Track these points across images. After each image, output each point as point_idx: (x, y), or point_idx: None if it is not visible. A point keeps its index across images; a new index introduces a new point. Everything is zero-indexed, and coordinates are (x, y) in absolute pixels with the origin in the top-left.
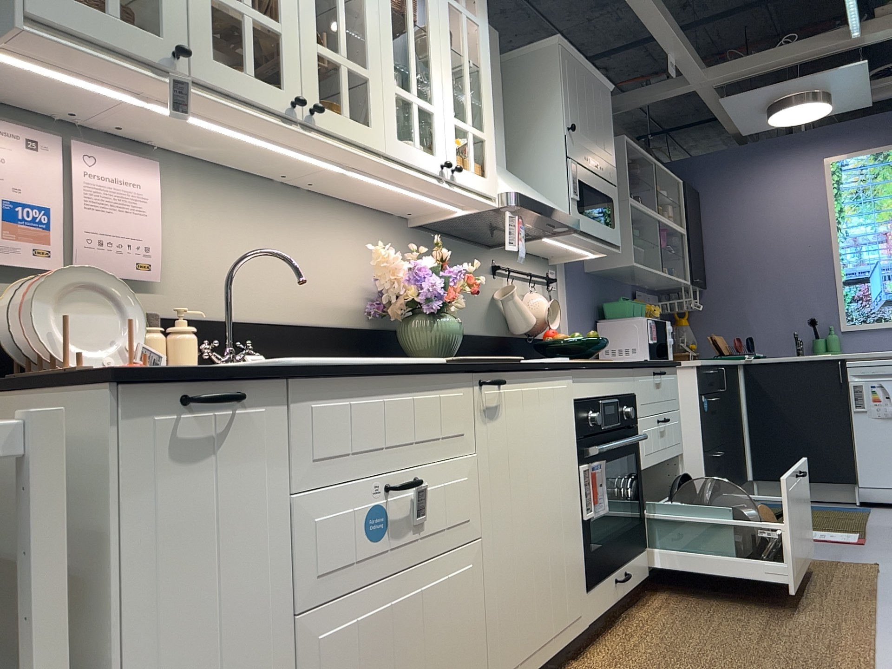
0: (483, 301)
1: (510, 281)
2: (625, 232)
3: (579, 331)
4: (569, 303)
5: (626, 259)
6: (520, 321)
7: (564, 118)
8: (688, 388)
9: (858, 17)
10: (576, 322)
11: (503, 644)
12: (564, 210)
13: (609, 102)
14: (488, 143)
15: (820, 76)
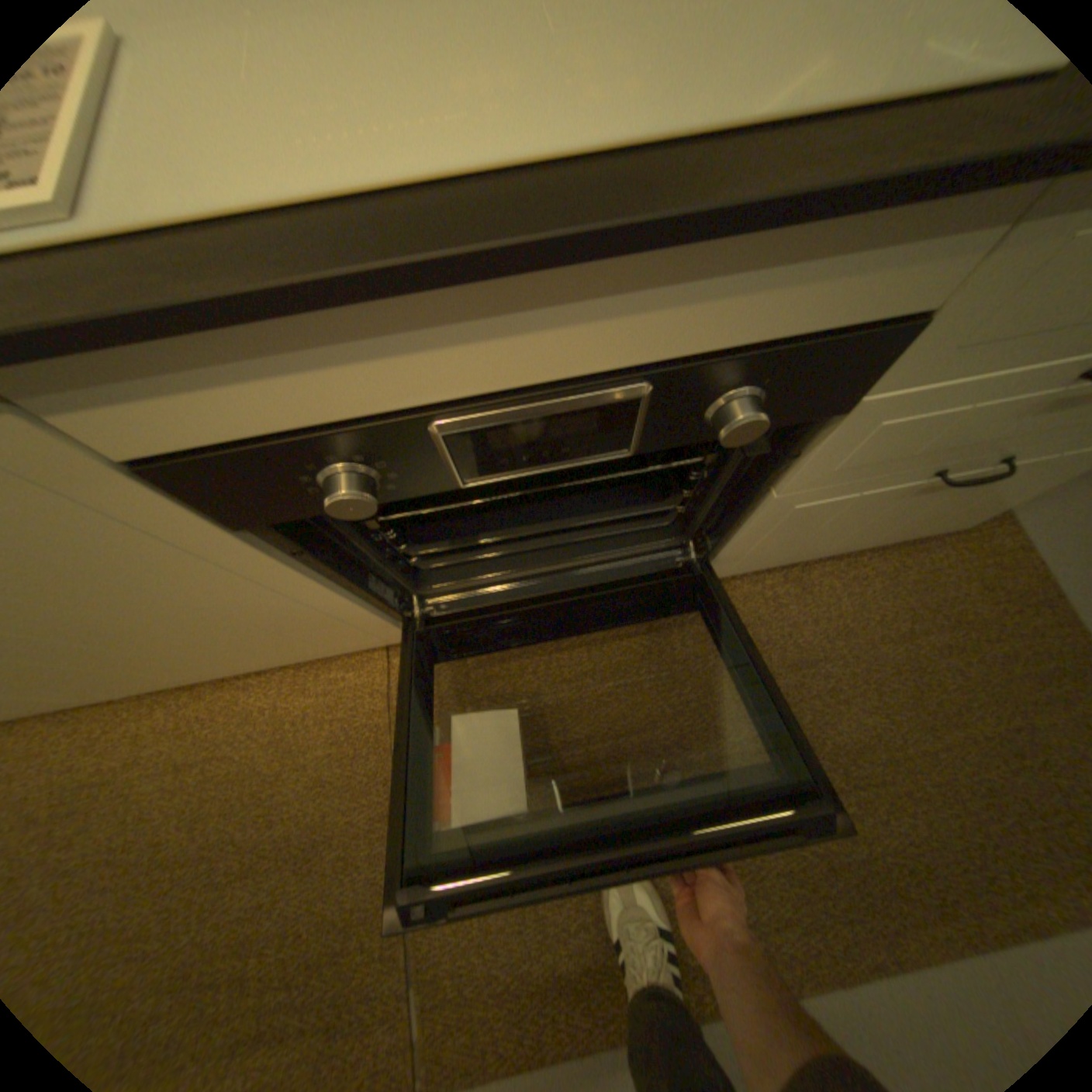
0: None
1: None
2: None
3: None
4: None
5: None
6: None
7: None
8: None
9: None
10: None
11: (110, 685)
12: None
13: None
14: None
15: None
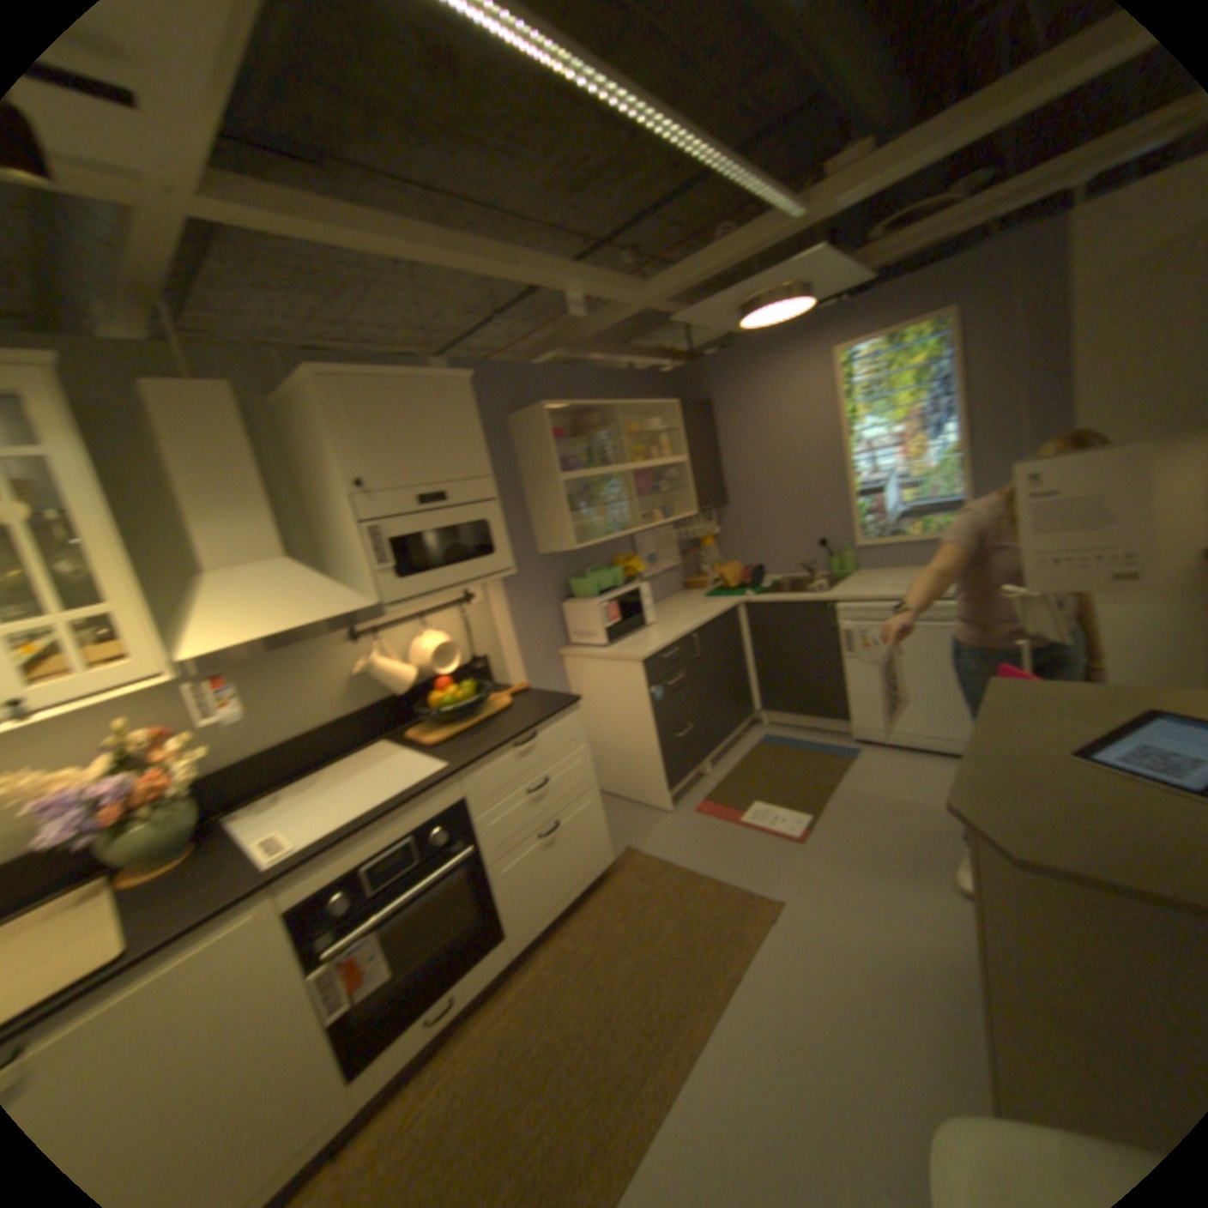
0: (336, 679)
1: (382, 638)
2: (564, 514)
3: (532, 625)
4: (510, 604)
5: (578, 536)
6: (395, 683)
7: (346, 472)
8: (639, 680)
9: (787, 191)
10: (525, 618)
11: None
12: (353, 601)
13: (466, 396)
14: (123, 611)
15: (774, 271)
